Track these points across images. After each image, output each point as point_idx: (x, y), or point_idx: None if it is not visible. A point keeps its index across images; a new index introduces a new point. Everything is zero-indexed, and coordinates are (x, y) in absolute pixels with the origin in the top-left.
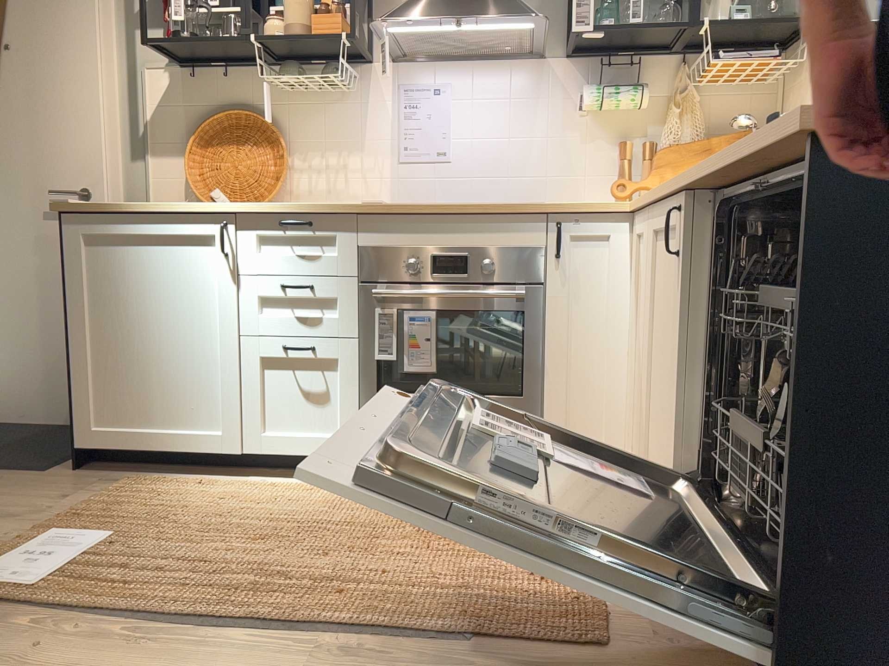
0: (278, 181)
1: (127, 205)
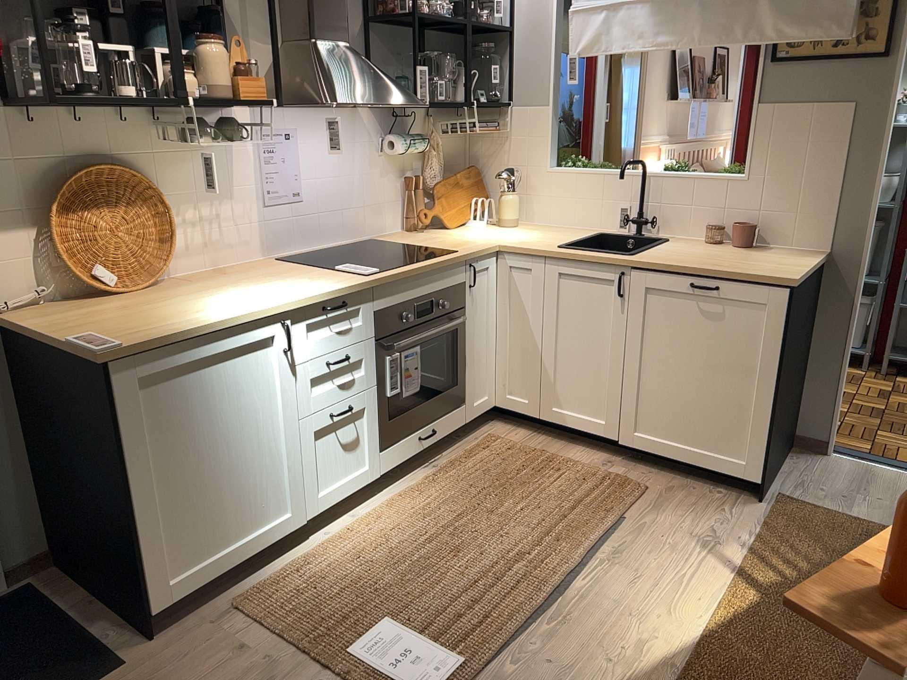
0: (164, 244)
1: (192, 329)
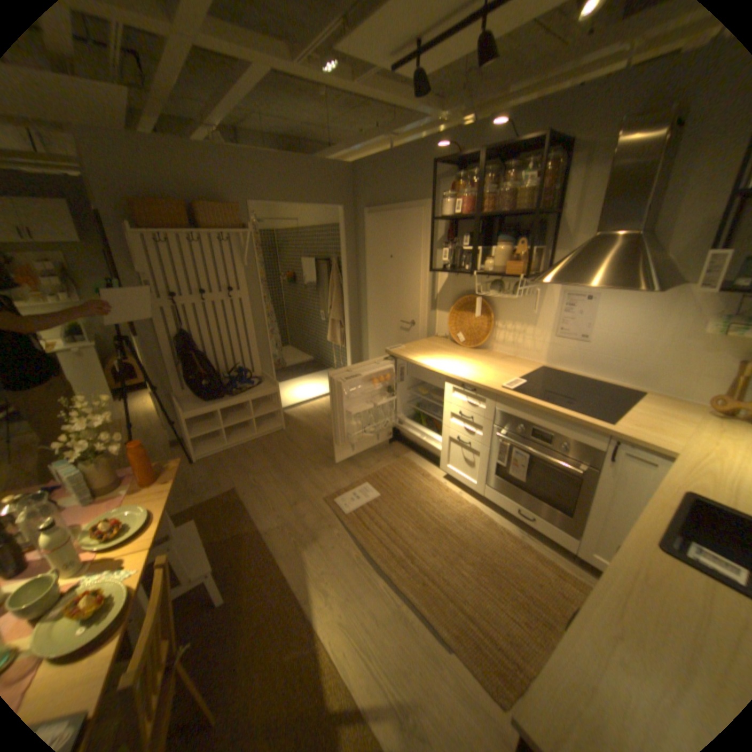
0: (488, 334)
1: (408, 358)
